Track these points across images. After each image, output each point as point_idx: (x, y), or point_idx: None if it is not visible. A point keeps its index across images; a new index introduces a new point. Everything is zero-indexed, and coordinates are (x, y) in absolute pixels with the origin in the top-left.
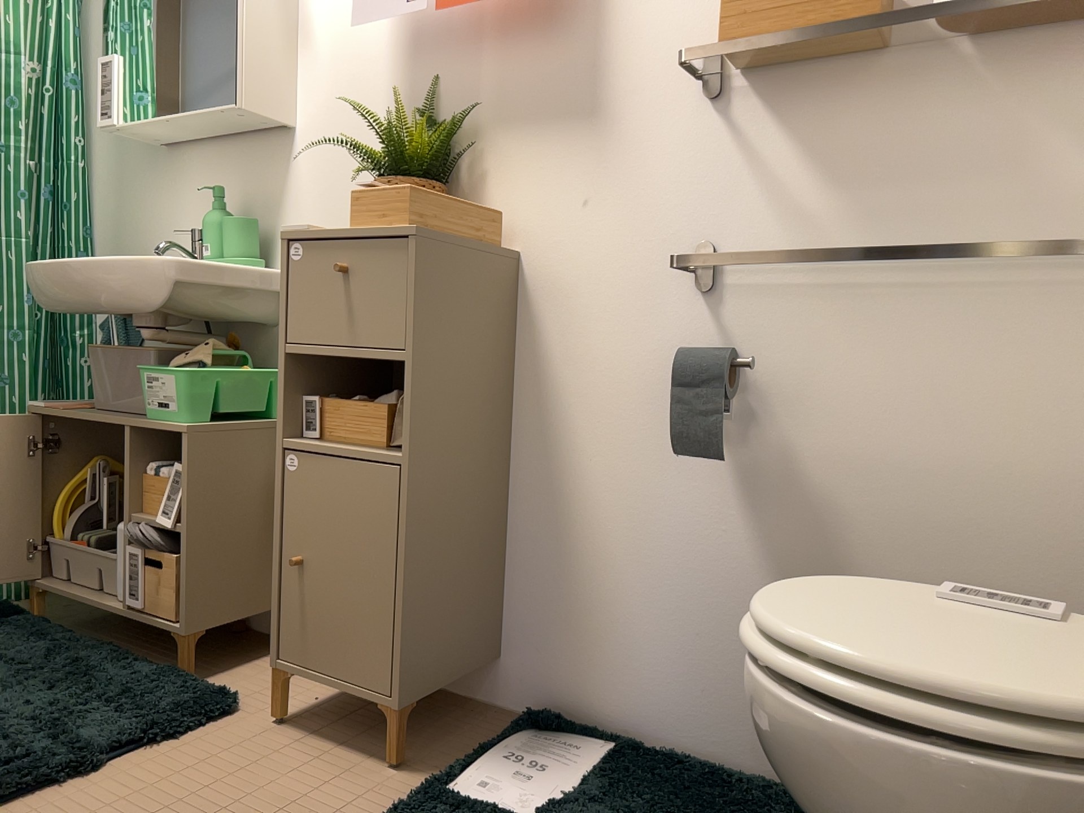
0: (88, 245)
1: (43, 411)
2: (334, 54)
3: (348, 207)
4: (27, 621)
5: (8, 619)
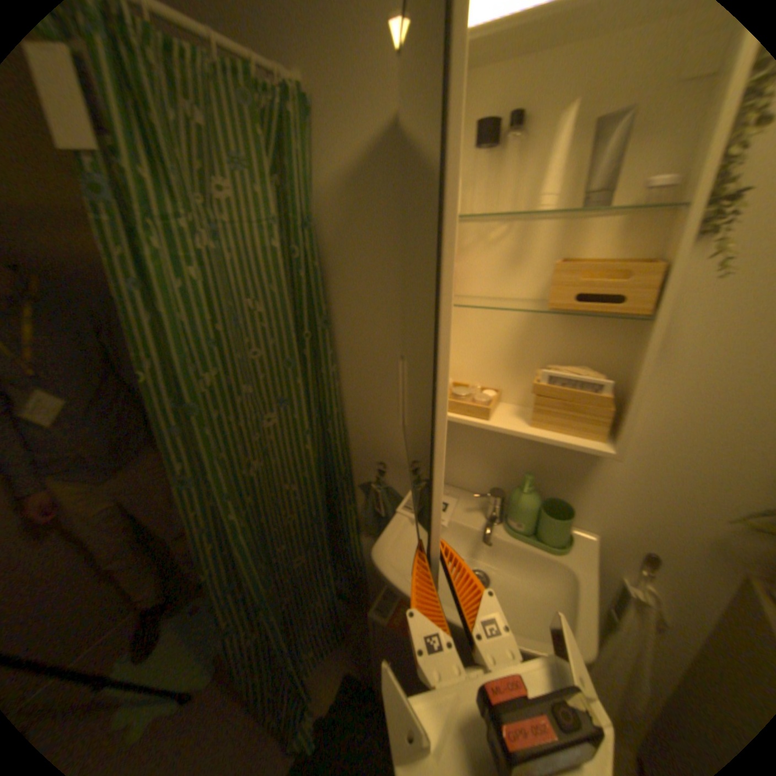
0: (340, 430)
1: (385, 627)
2: (705, 376)
3: (685, 516)
4: (383, 717)
5: (370, 716)
